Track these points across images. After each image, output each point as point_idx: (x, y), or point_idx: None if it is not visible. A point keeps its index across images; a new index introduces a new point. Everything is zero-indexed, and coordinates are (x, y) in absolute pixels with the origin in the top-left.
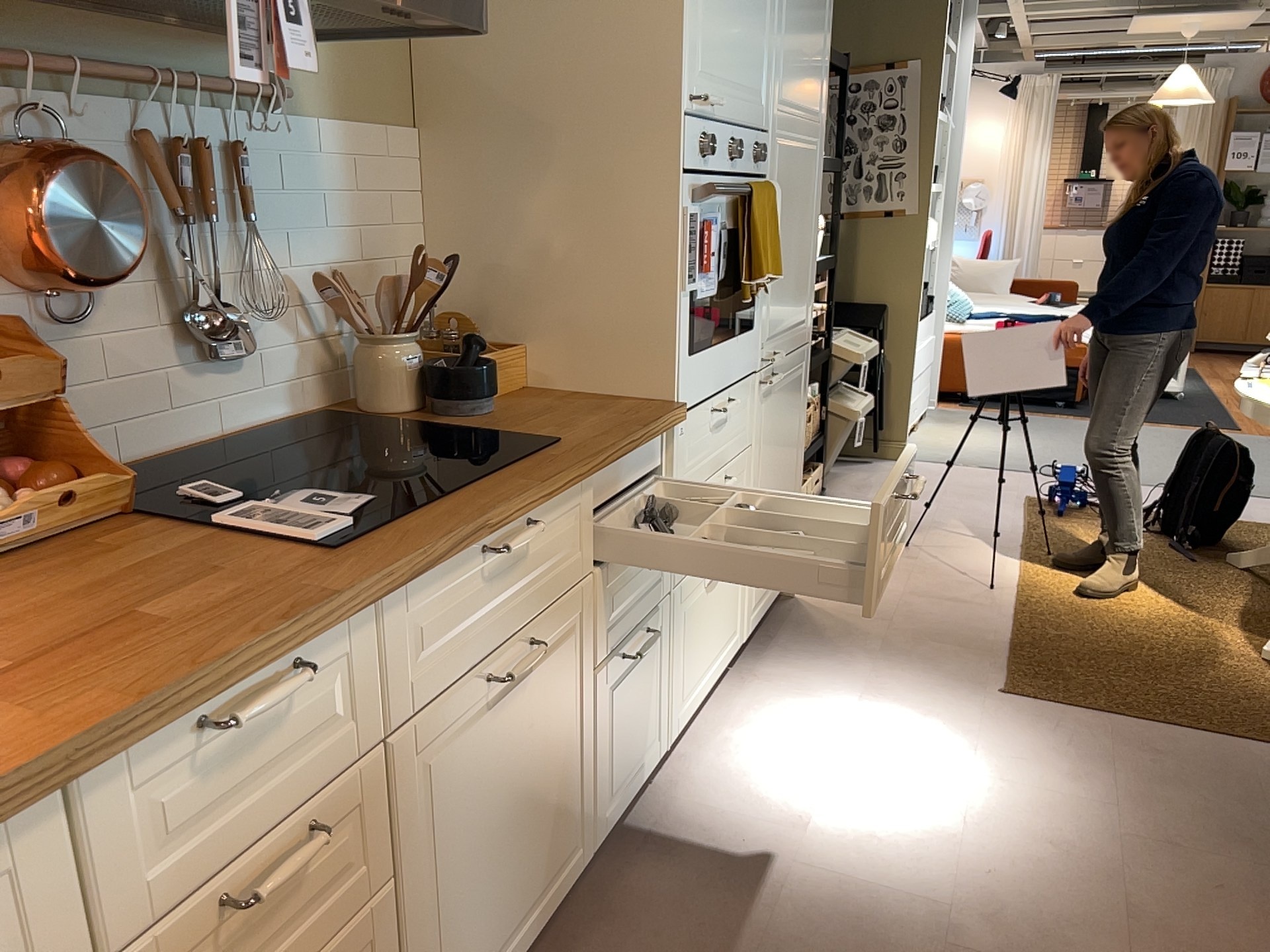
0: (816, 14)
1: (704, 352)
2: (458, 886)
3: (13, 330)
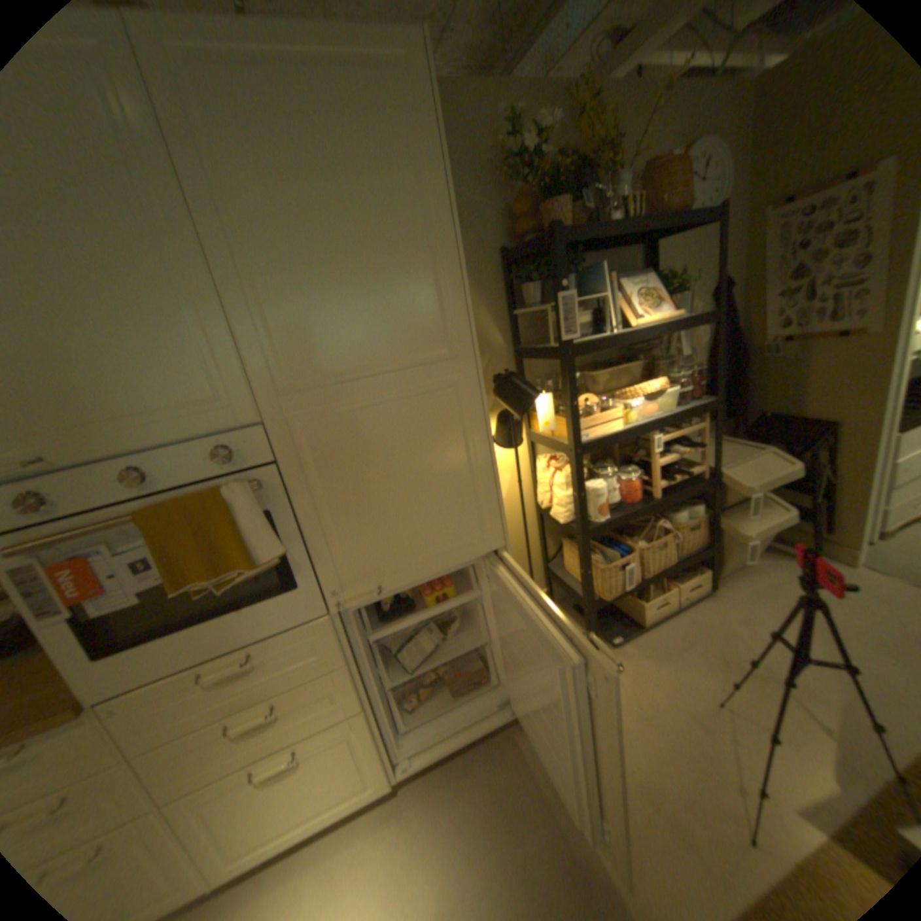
0: (376, 257)
1: (139, 649)
2: None
3: None
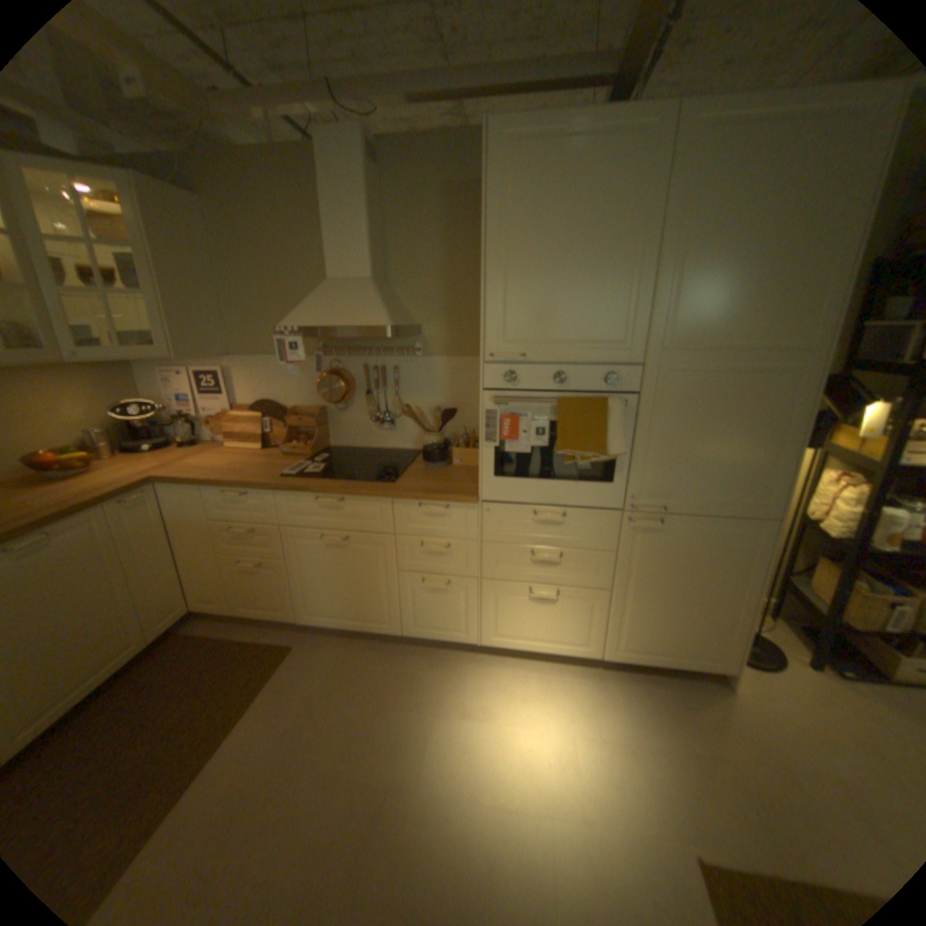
0: (779, 262)
1: (517, 480)
2: (313, 584)
3: (322, 411)
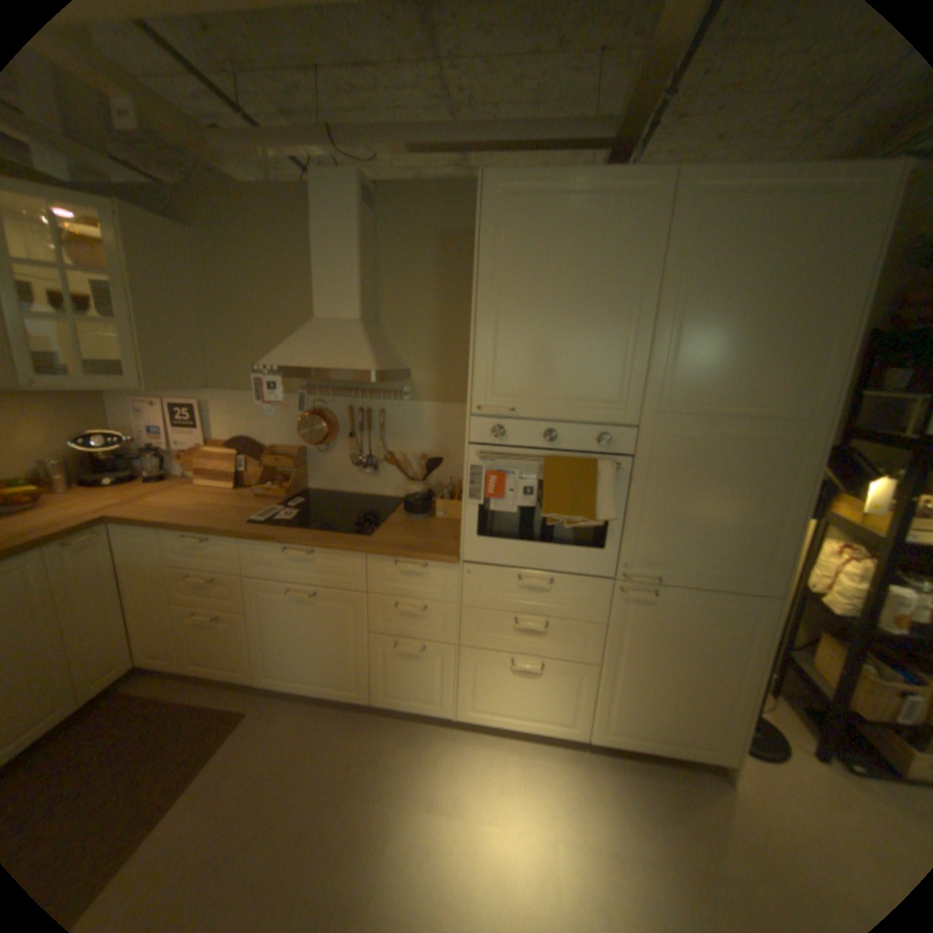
0: (780, 330)
1: (502, 540)
2: (275, 643)
3: (302, 451)
